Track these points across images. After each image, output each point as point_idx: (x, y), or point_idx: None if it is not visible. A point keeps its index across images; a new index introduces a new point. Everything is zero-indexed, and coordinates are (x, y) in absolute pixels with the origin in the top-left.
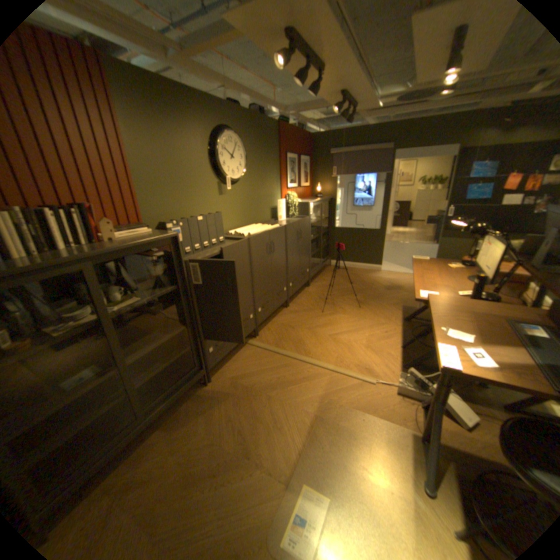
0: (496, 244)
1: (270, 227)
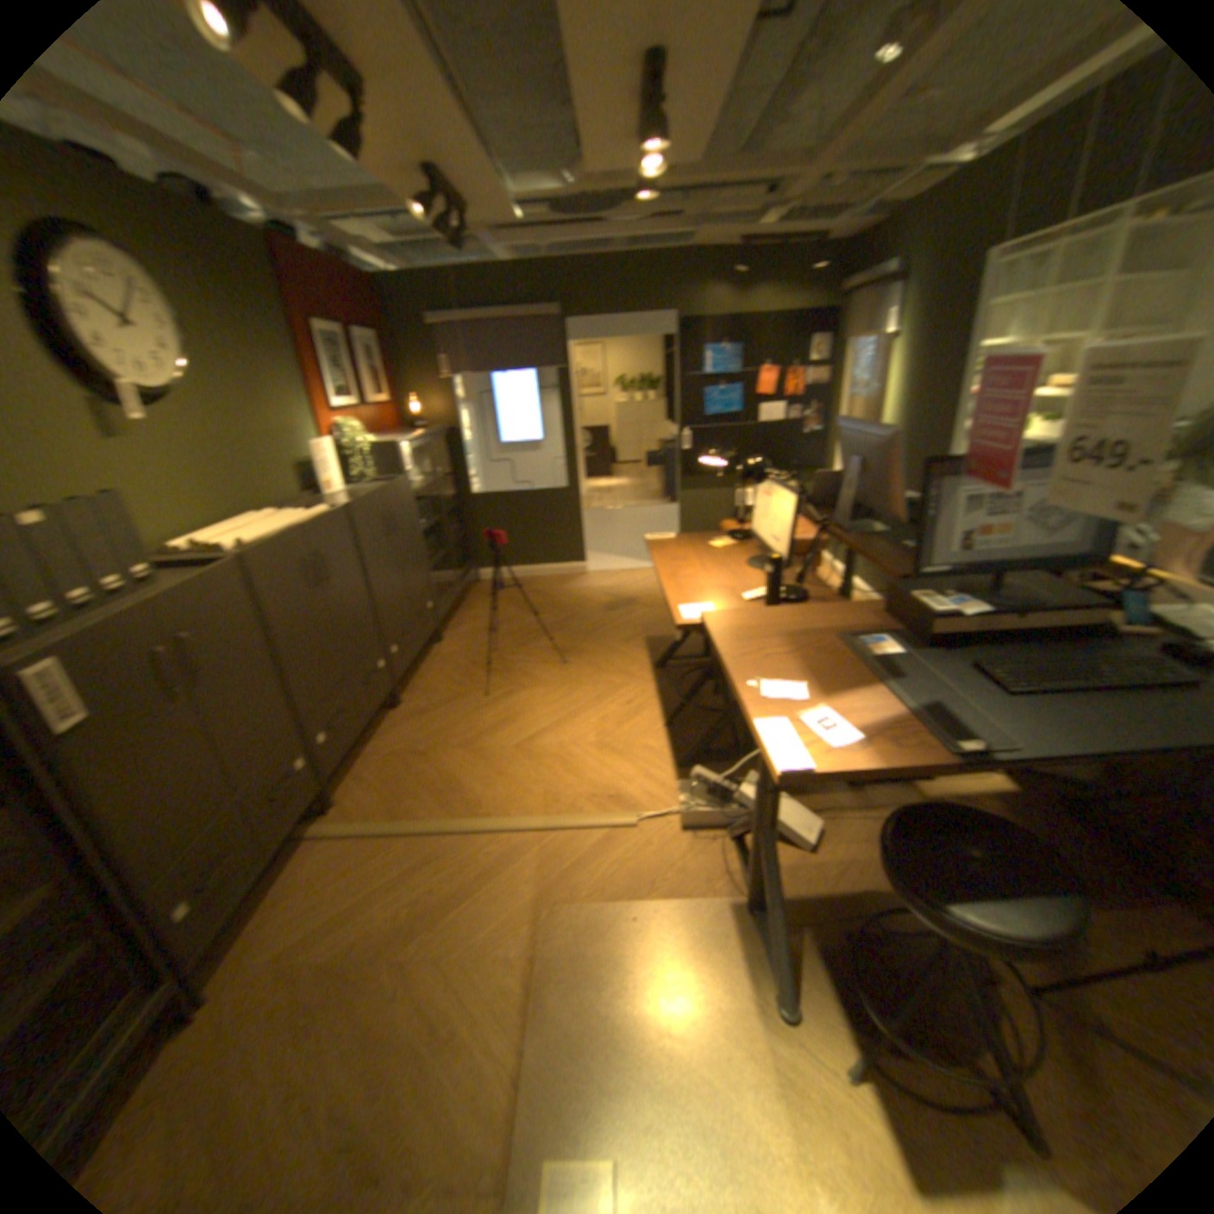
0: (780, 495)
1: (302, 514)
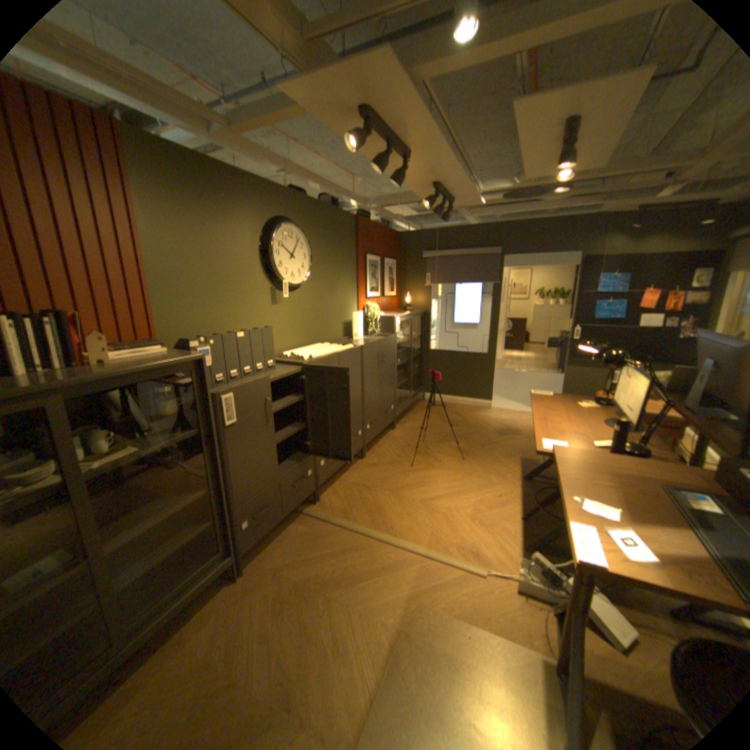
0: (638, 378)
1: (342, 348)
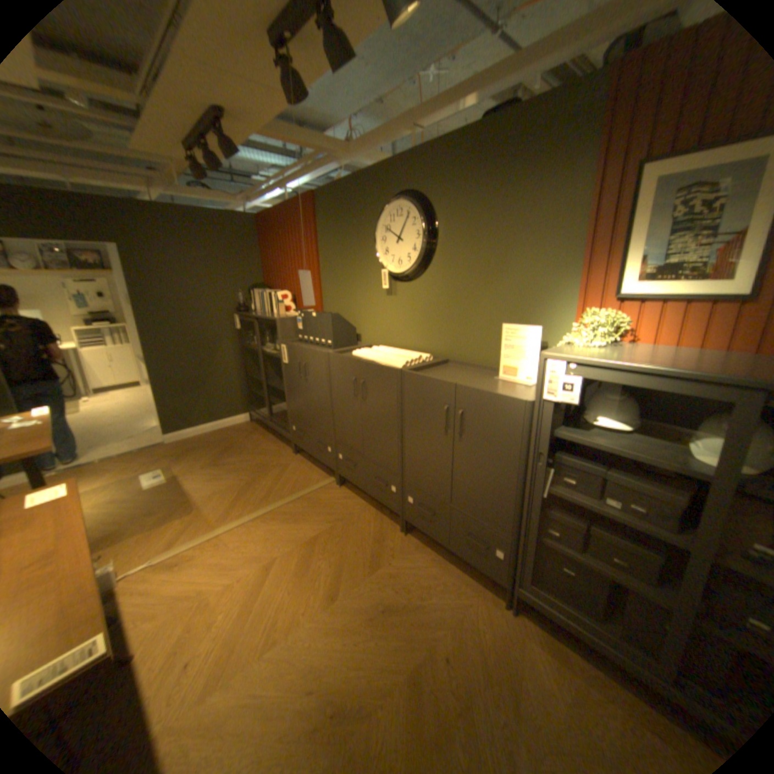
0: None
1: (386, 361)
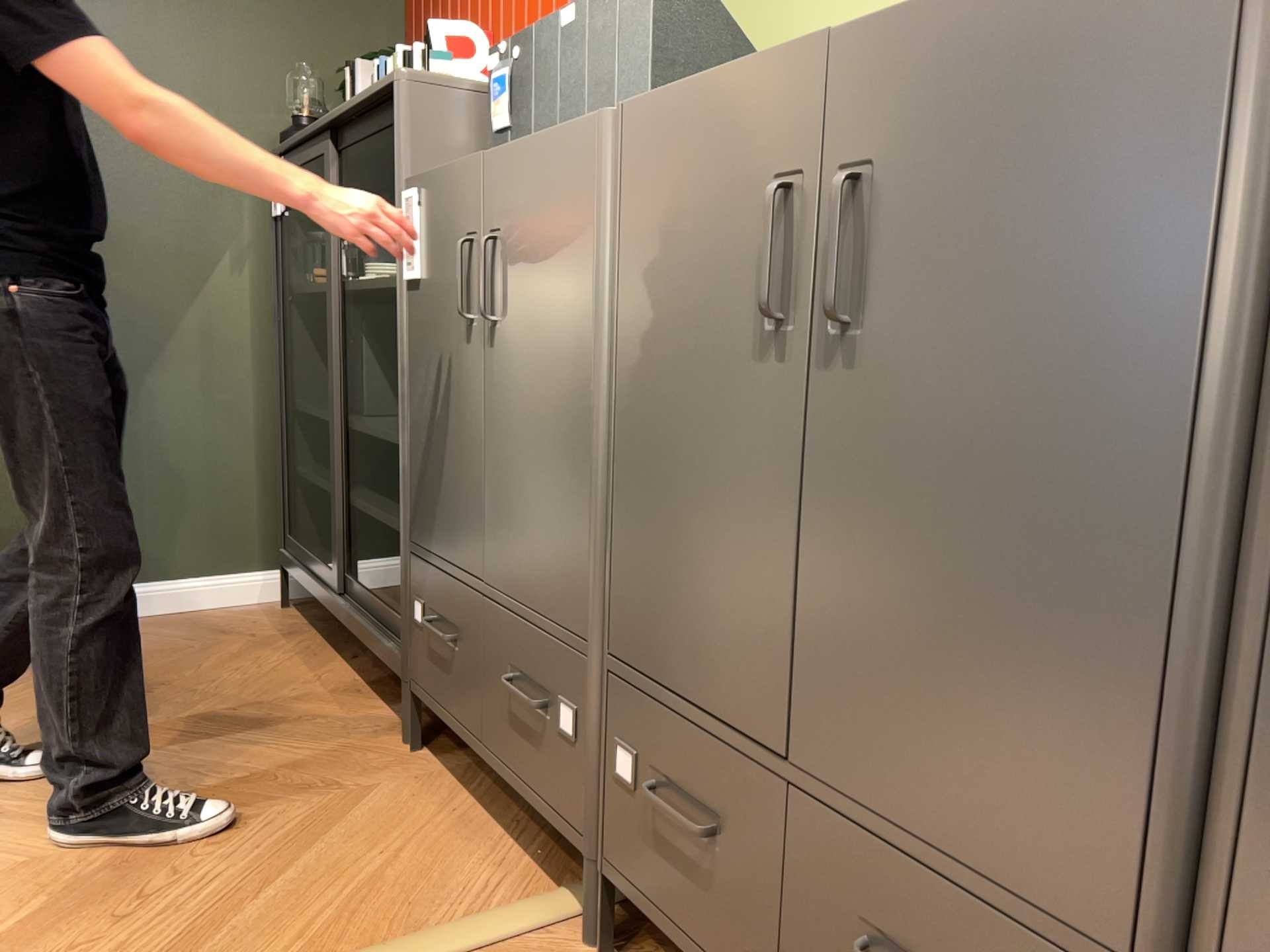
0: None
1: None
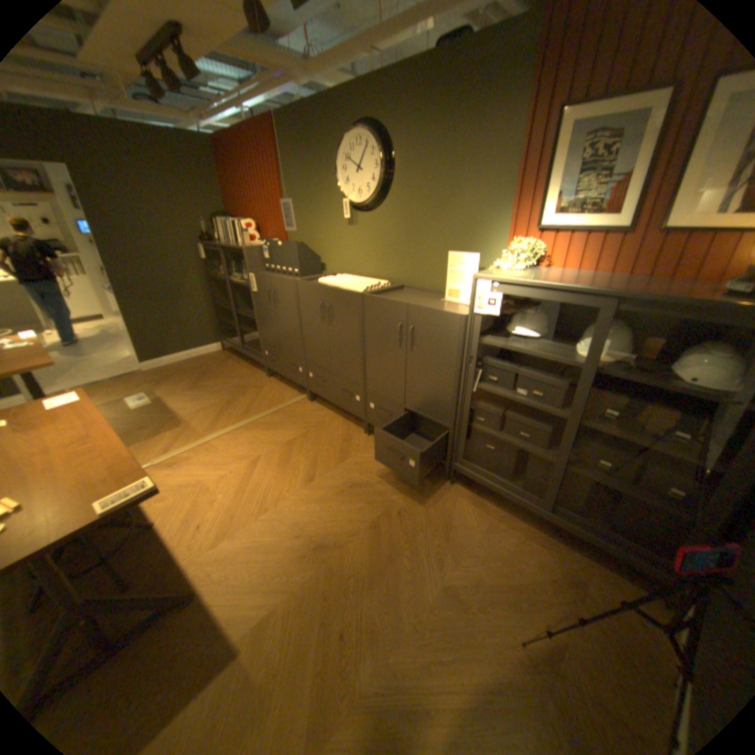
0: None
1: (349, 286)
